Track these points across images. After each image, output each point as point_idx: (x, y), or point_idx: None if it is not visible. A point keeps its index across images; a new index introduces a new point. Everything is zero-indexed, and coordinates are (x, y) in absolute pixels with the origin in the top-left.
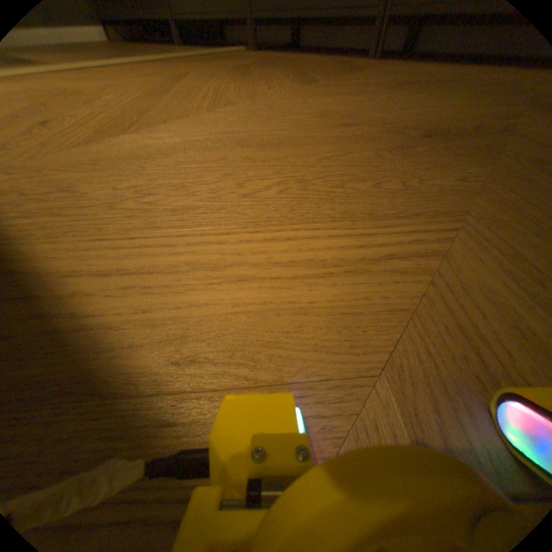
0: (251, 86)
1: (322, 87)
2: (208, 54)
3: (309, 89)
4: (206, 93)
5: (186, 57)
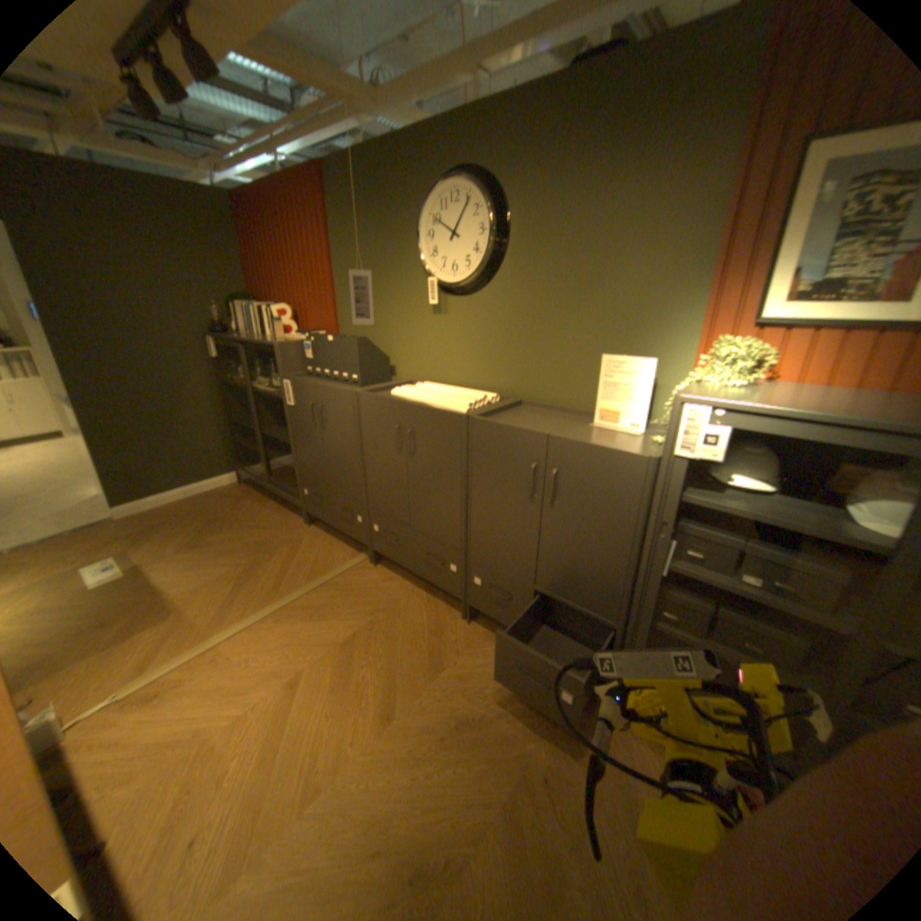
0: (338, 732)
1: (388, 739)
2: (327, 582)
3: (377, 747)
4: (301, 755)
5: (306, 597)
